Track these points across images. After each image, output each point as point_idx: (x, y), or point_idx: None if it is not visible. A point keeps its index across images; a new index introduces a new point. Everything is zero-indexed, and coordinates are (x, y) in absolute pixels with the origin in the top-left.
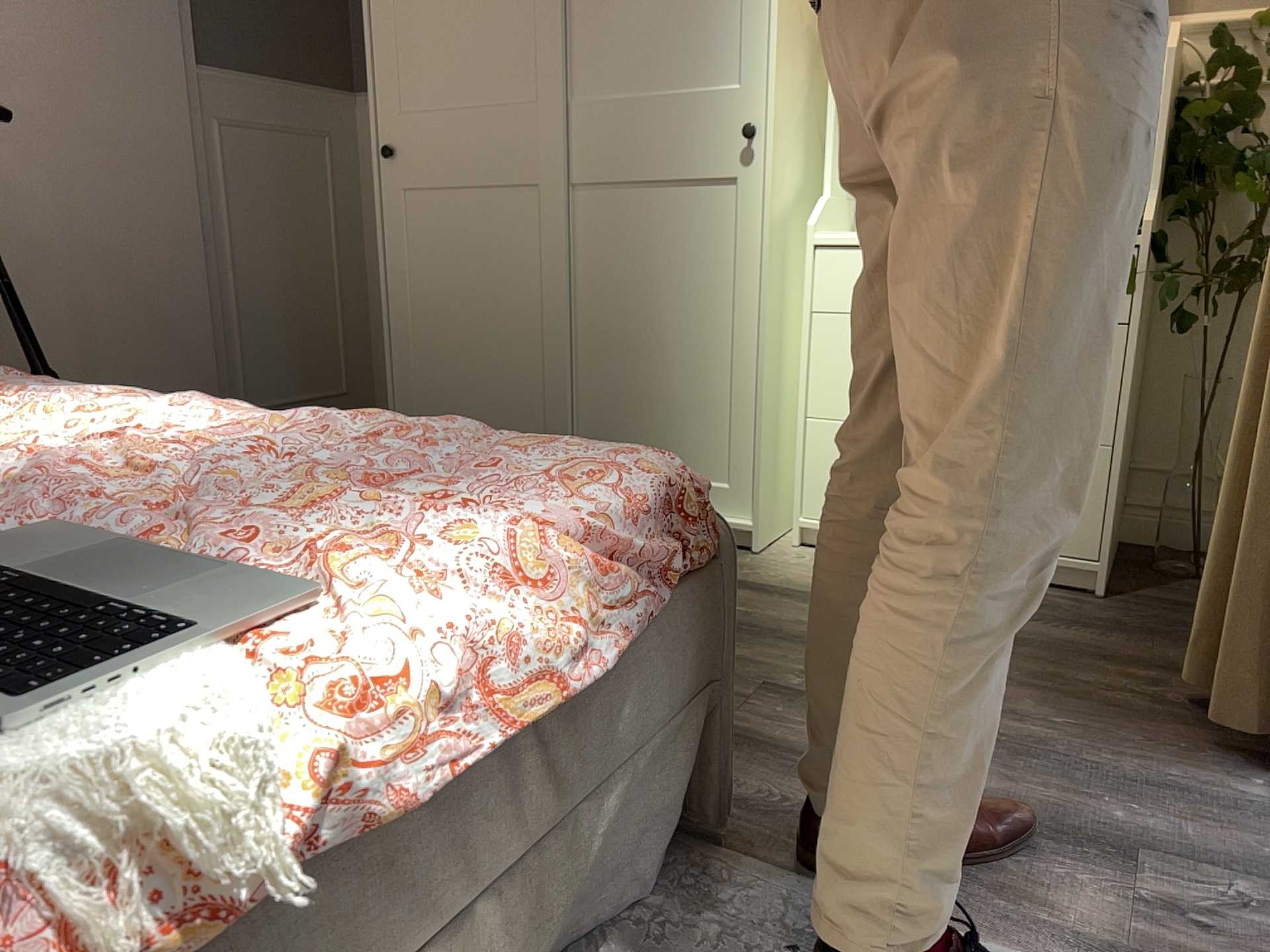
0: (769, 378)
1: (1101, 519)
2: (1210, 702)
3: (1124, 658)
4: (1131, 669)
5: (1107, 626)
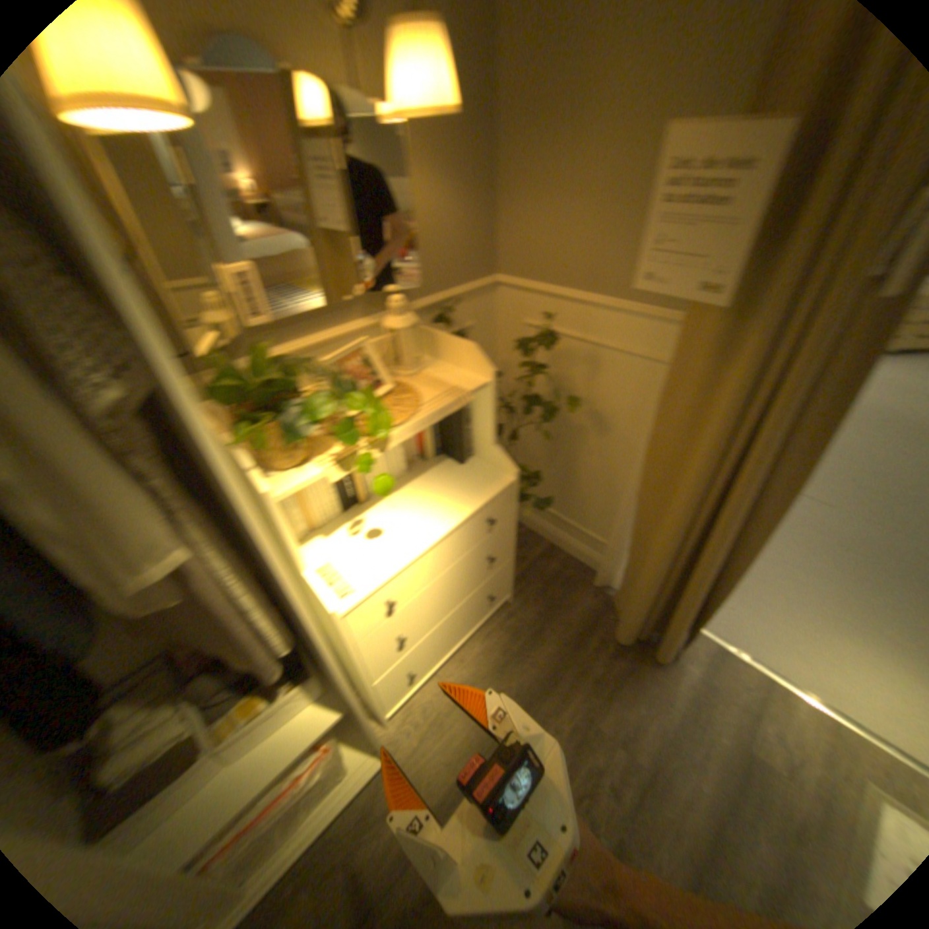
0: (363, 709)
1: (509, 582)
2: (617, 632)
3: (574, 636)
4: (586, 641)
5: (540, 620)
